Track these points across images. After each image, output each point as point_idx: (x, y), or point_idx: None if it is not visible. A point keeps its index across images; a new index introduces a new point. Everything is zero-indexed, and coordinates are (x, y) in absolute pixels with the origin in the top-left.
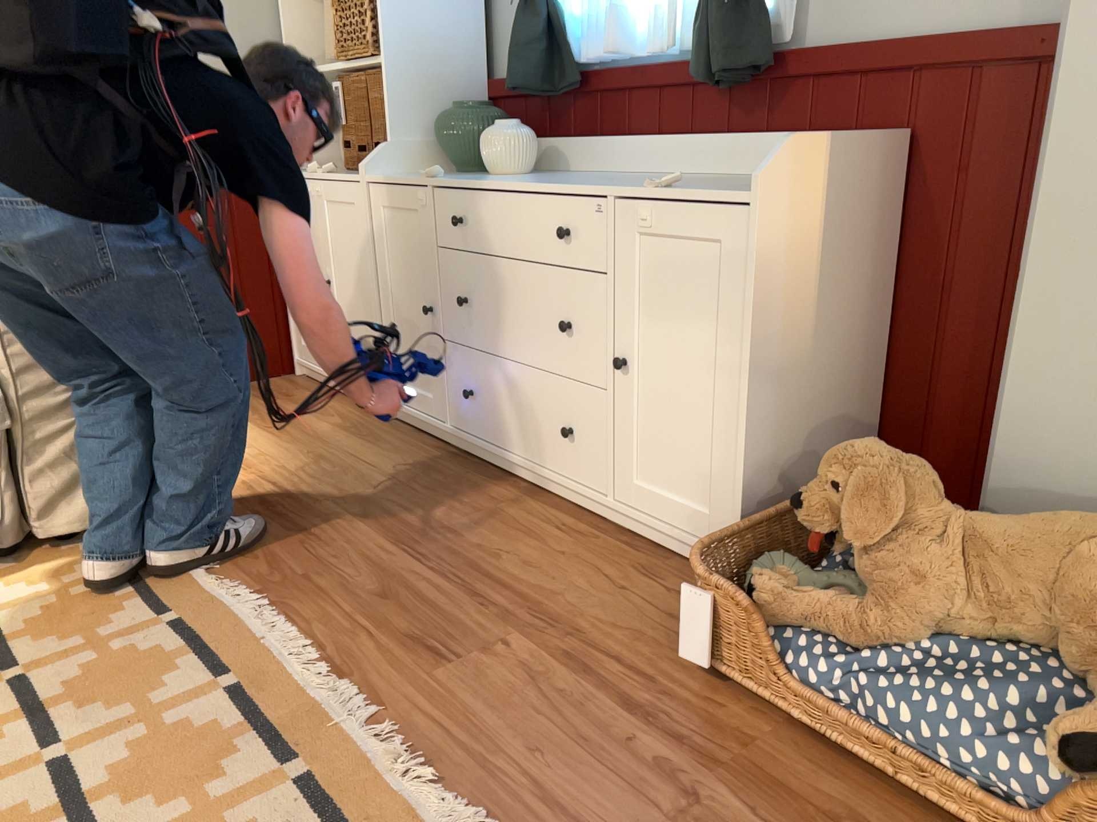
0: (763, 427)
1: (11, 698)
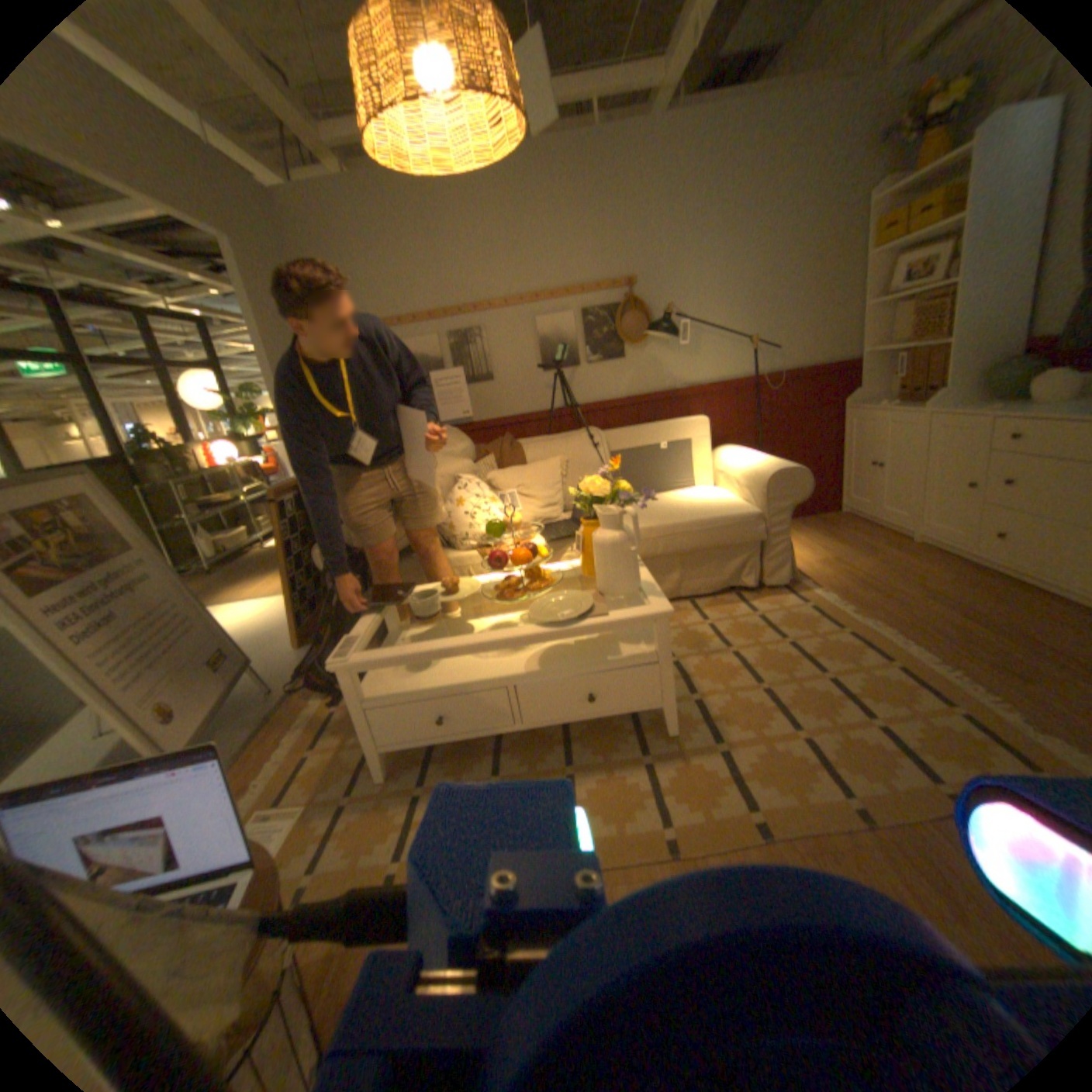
0: None
1: (792, 650)
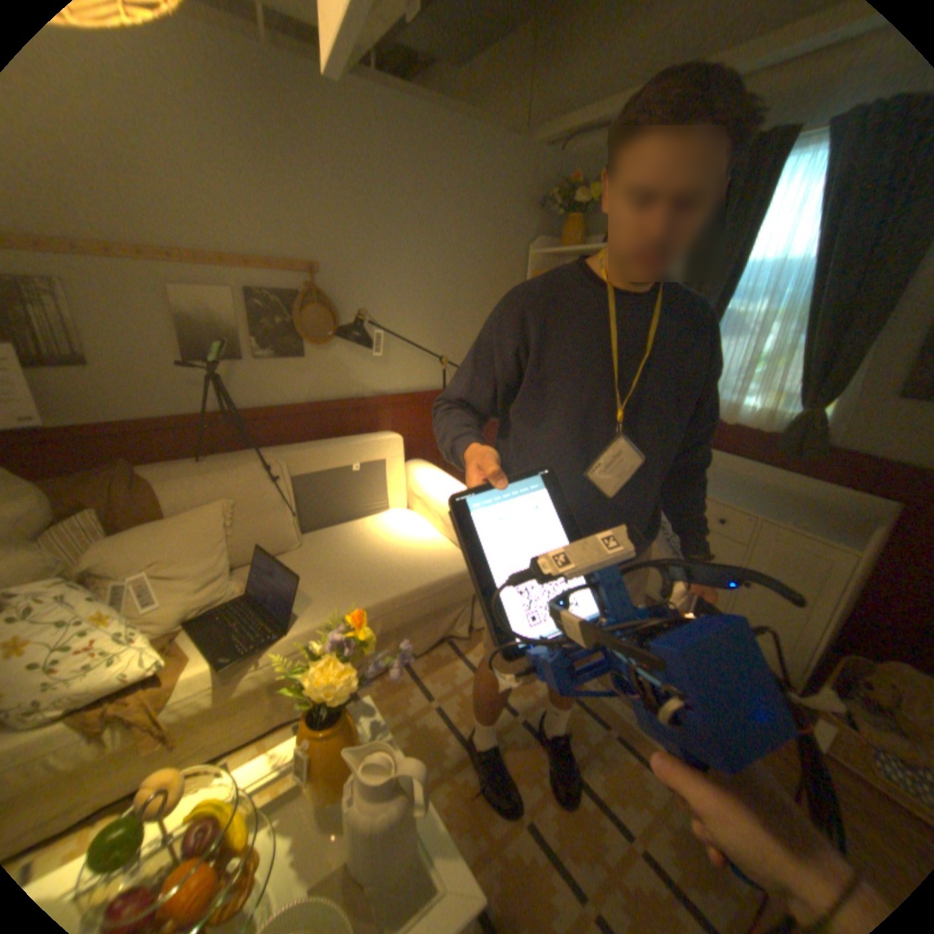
0: (831, 636)
1: (530, 735)
